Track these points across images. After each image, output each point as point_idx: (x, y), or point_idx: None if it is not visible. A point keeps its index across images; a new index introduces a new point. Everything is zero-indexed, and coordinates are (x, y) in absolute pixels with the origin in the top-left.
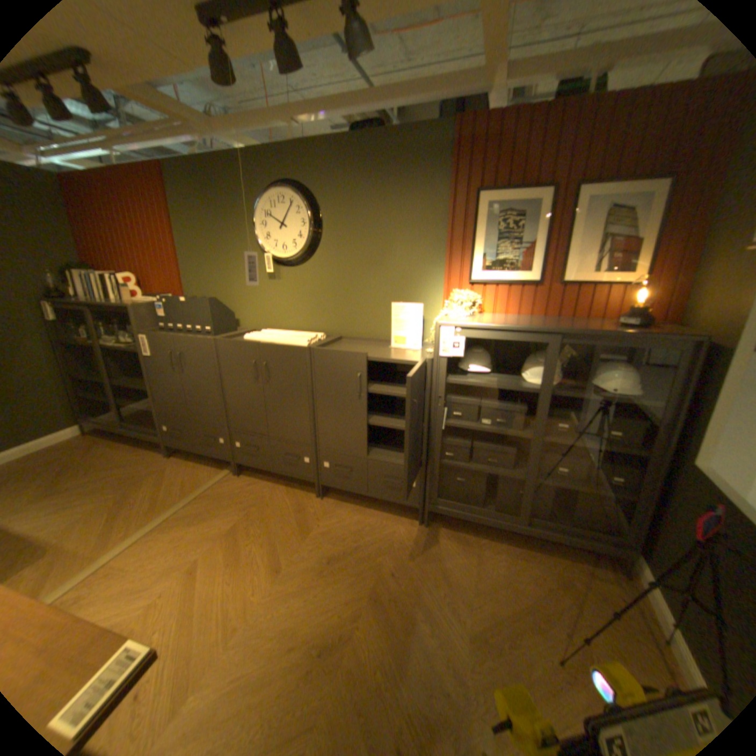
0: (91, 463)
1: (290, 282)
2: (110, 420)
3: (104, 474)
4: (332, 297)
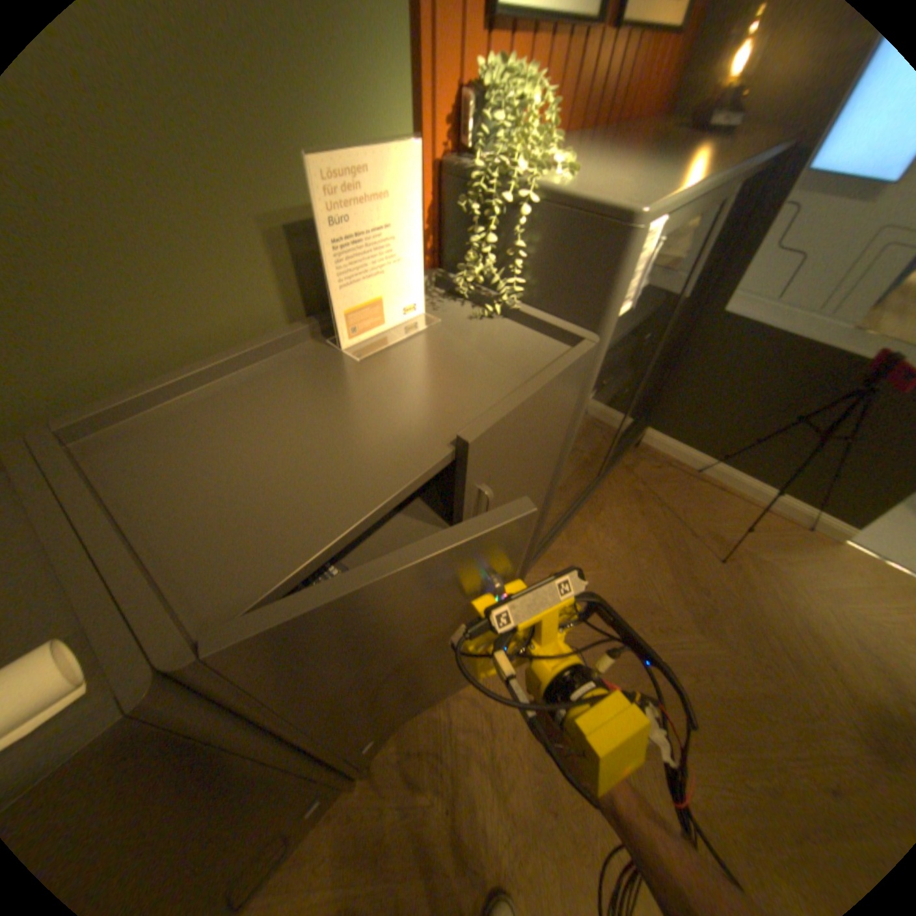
0: None
1: None
2: None
3: None
4: None
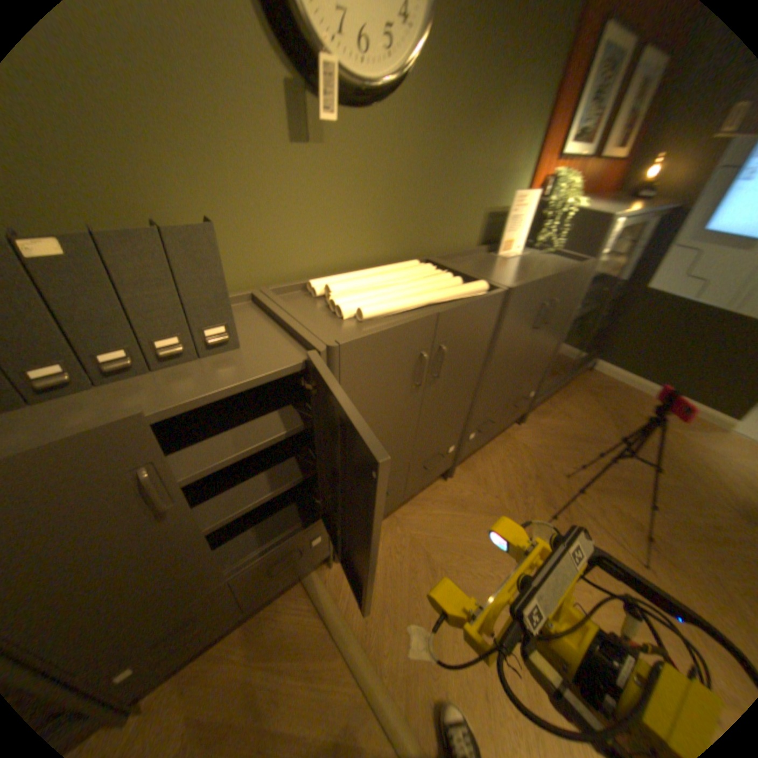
0: None
1: (346, 152)
2: None
3: None
4: (420, 186)
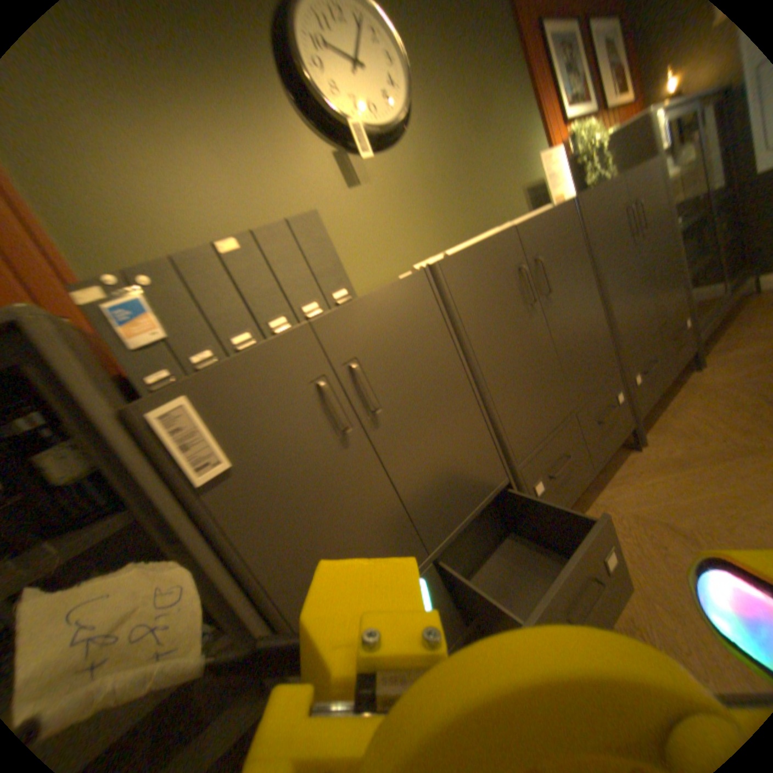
0: None
1: (388, 181)
2: None
3: None
4: (454, 186)
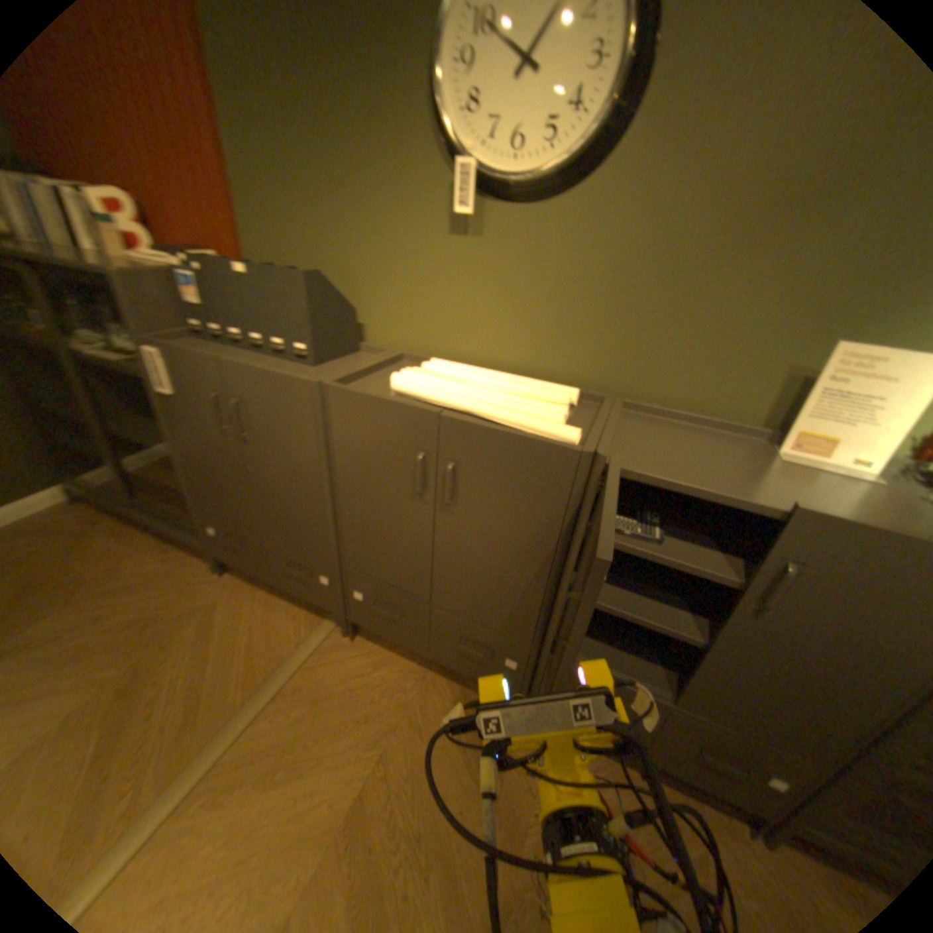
0: (81, 573)
1: (507, 248)
2: (117, 485)
3: (102, 606)
4: (616, 299)
